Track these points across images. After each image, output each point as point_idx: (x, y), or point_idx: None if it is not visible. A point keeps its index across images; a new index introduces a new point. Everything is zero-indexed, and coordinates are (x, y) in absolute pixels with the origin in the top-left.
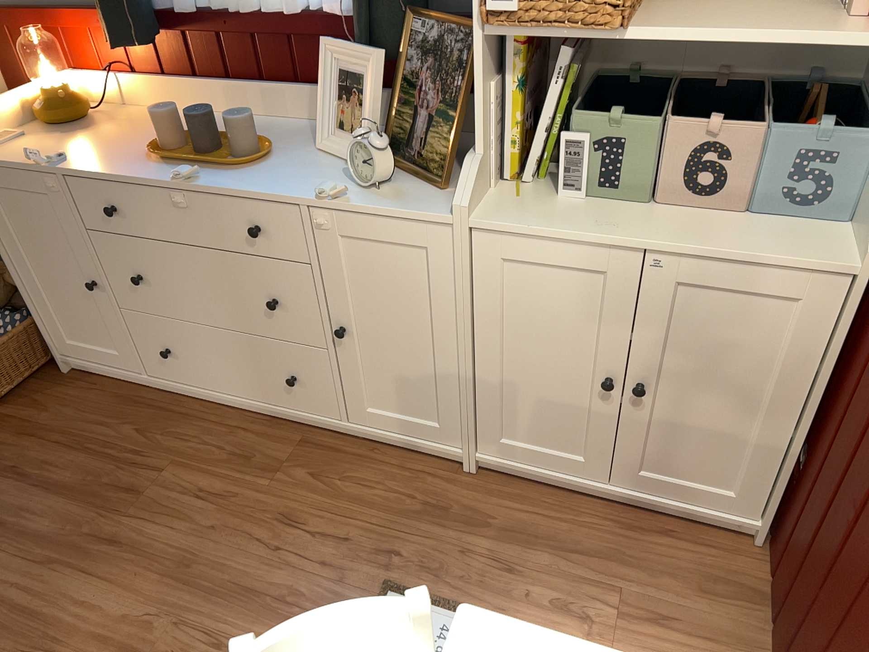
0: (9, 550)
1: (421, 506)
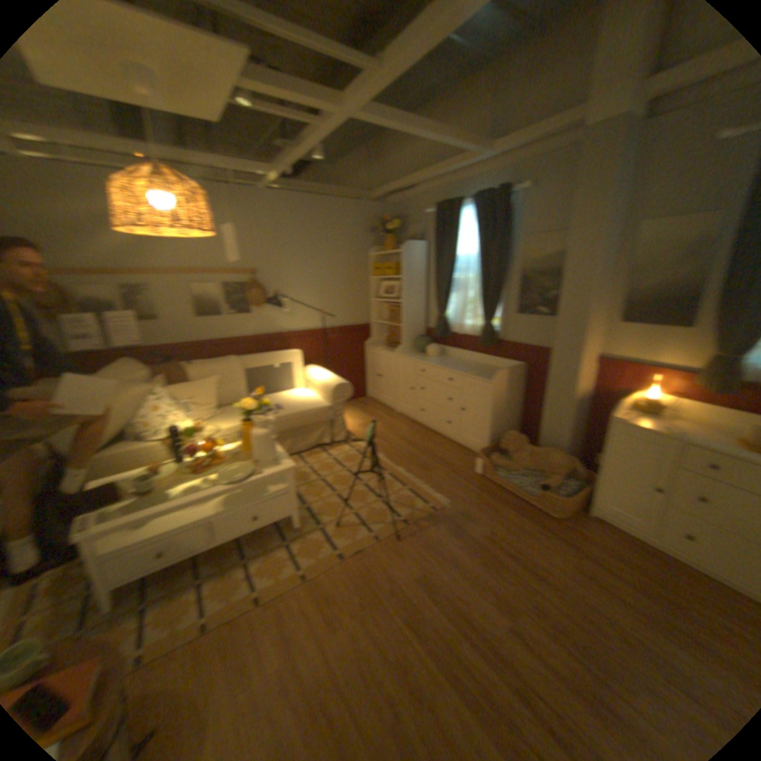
0: (614, 607)
1: None
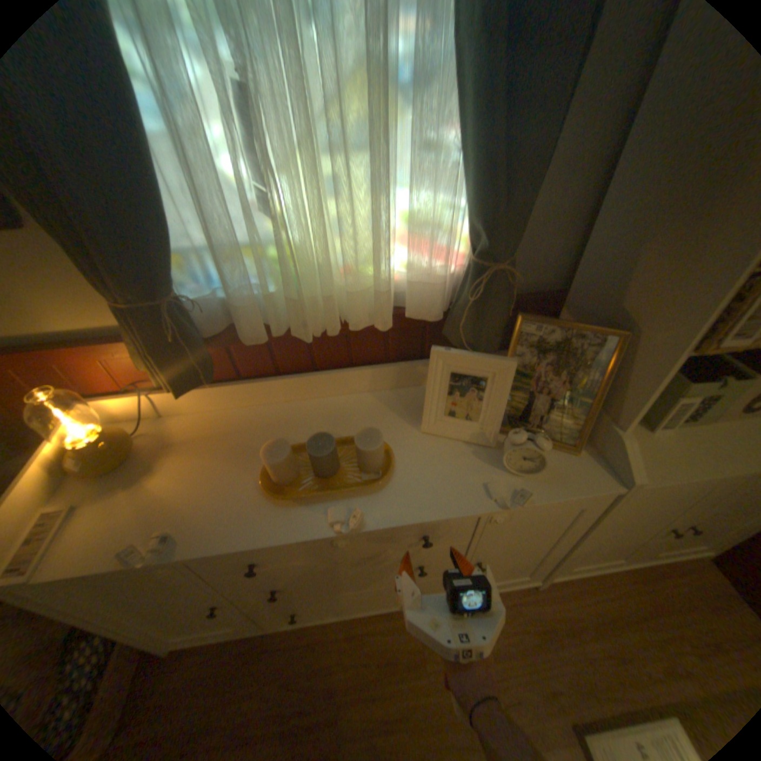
0: None
1: (540, 641)
